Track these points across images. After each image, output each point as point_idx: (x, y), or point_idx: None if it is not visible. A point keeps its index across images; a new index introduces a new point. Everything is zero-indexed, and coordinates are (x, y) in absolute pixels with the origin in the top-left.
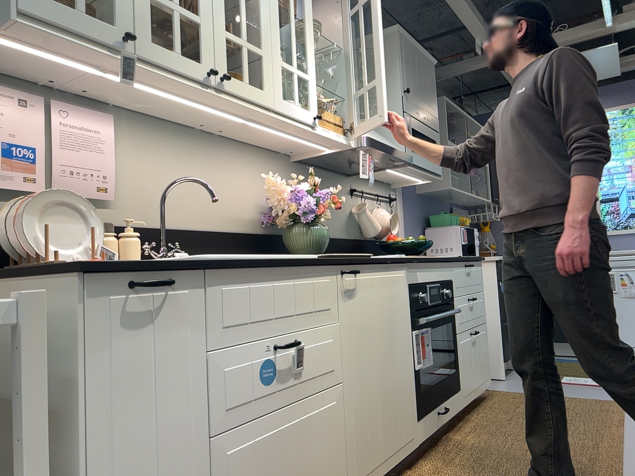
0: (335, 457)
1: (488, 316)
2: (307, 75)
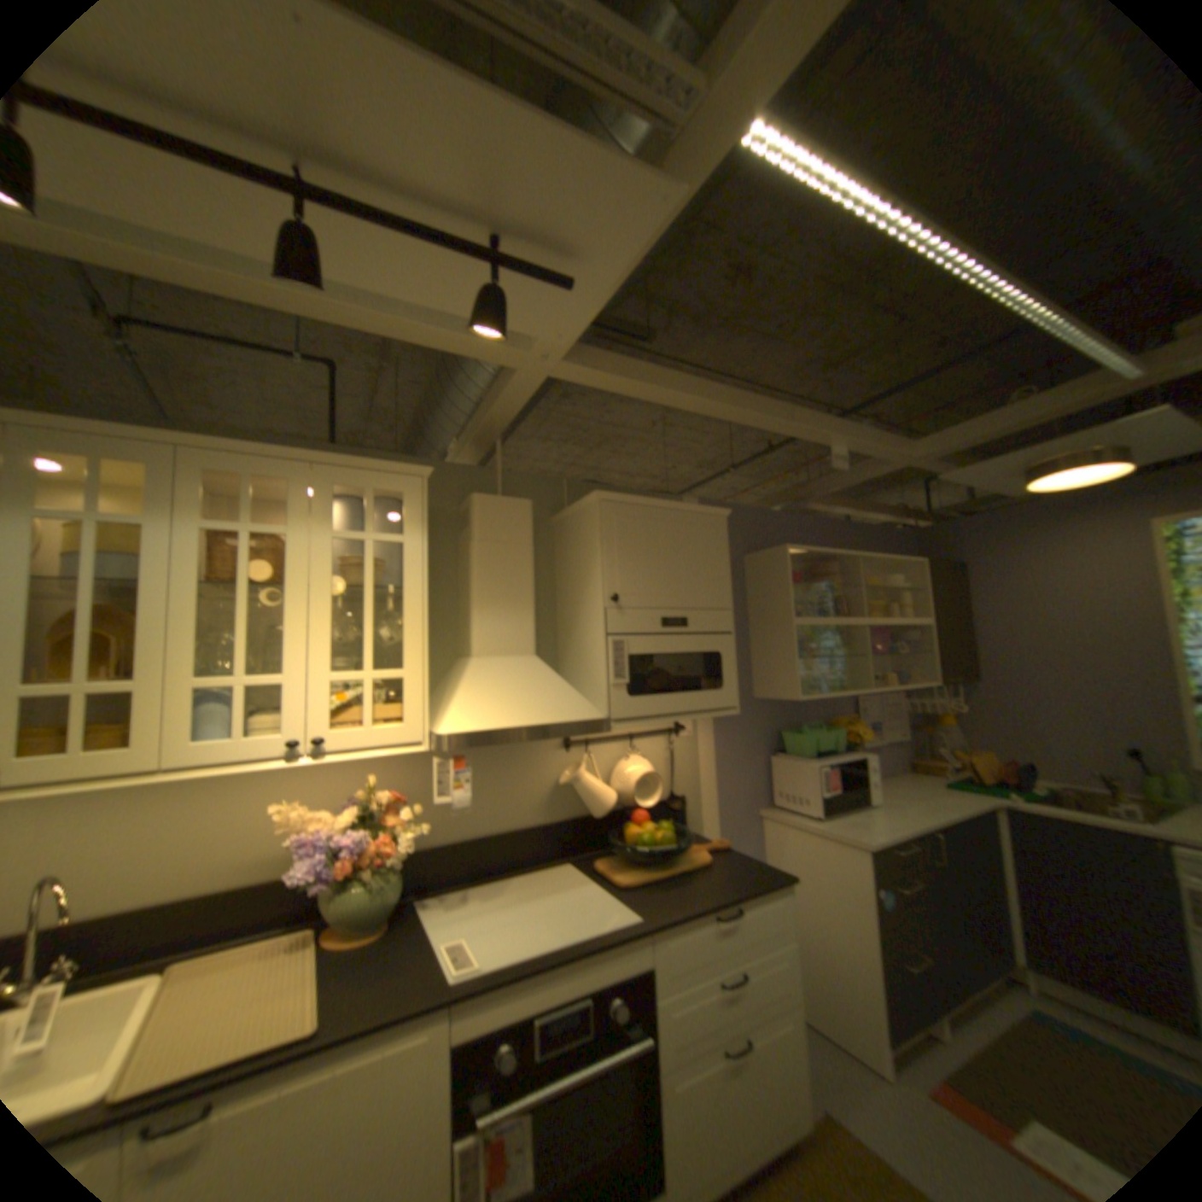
0: None
1: (861, 951)
2: (278, 679)
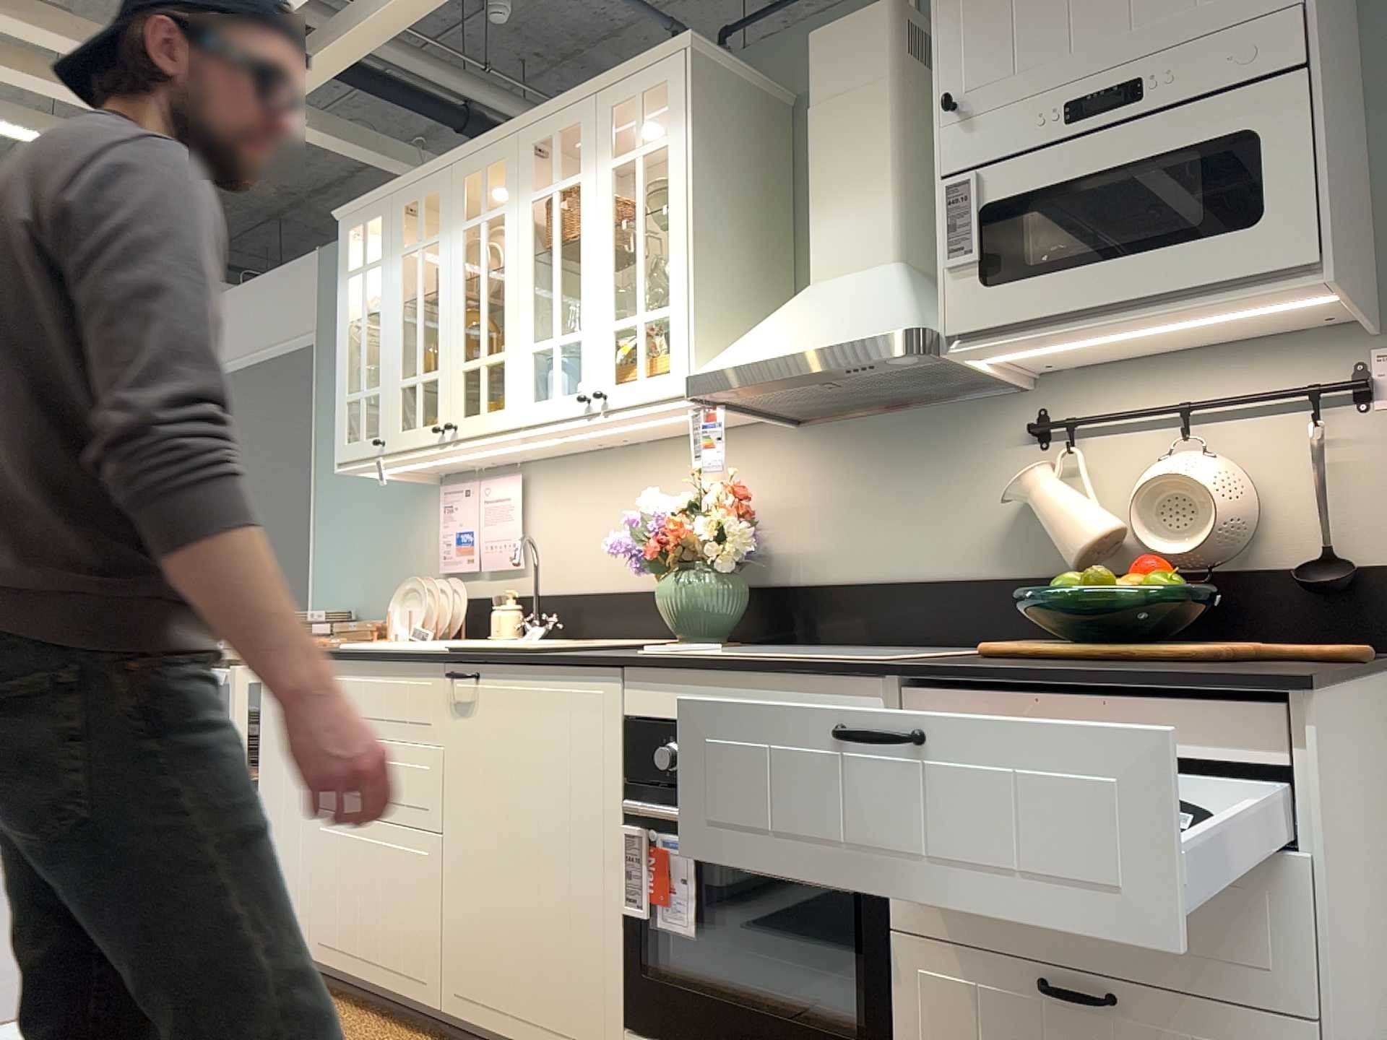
0: (421, 927)
1: None
2: (575, 333)
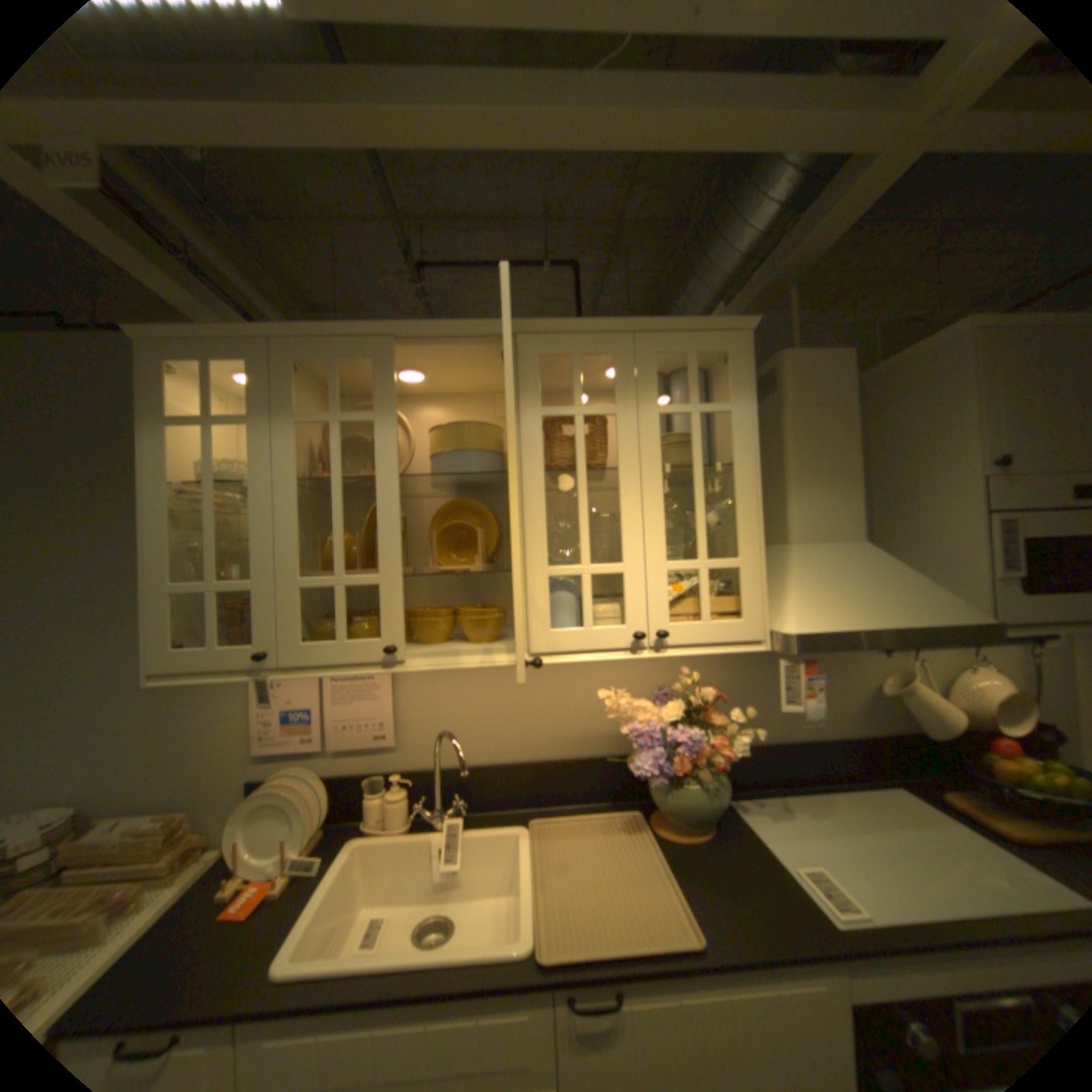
0: None
1: None
2: (617, 566)
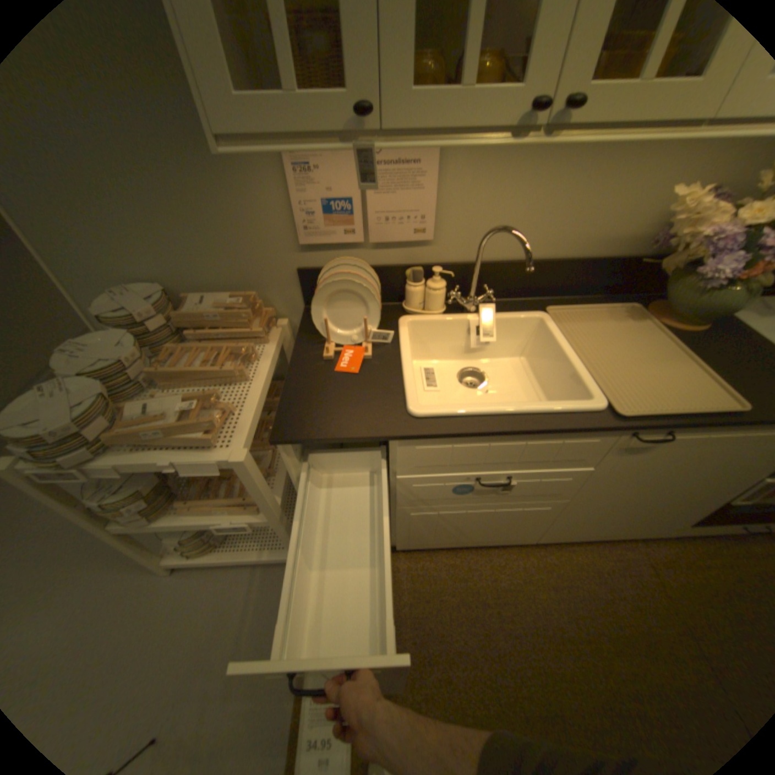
0: (533, 529)
1: None
2: None
